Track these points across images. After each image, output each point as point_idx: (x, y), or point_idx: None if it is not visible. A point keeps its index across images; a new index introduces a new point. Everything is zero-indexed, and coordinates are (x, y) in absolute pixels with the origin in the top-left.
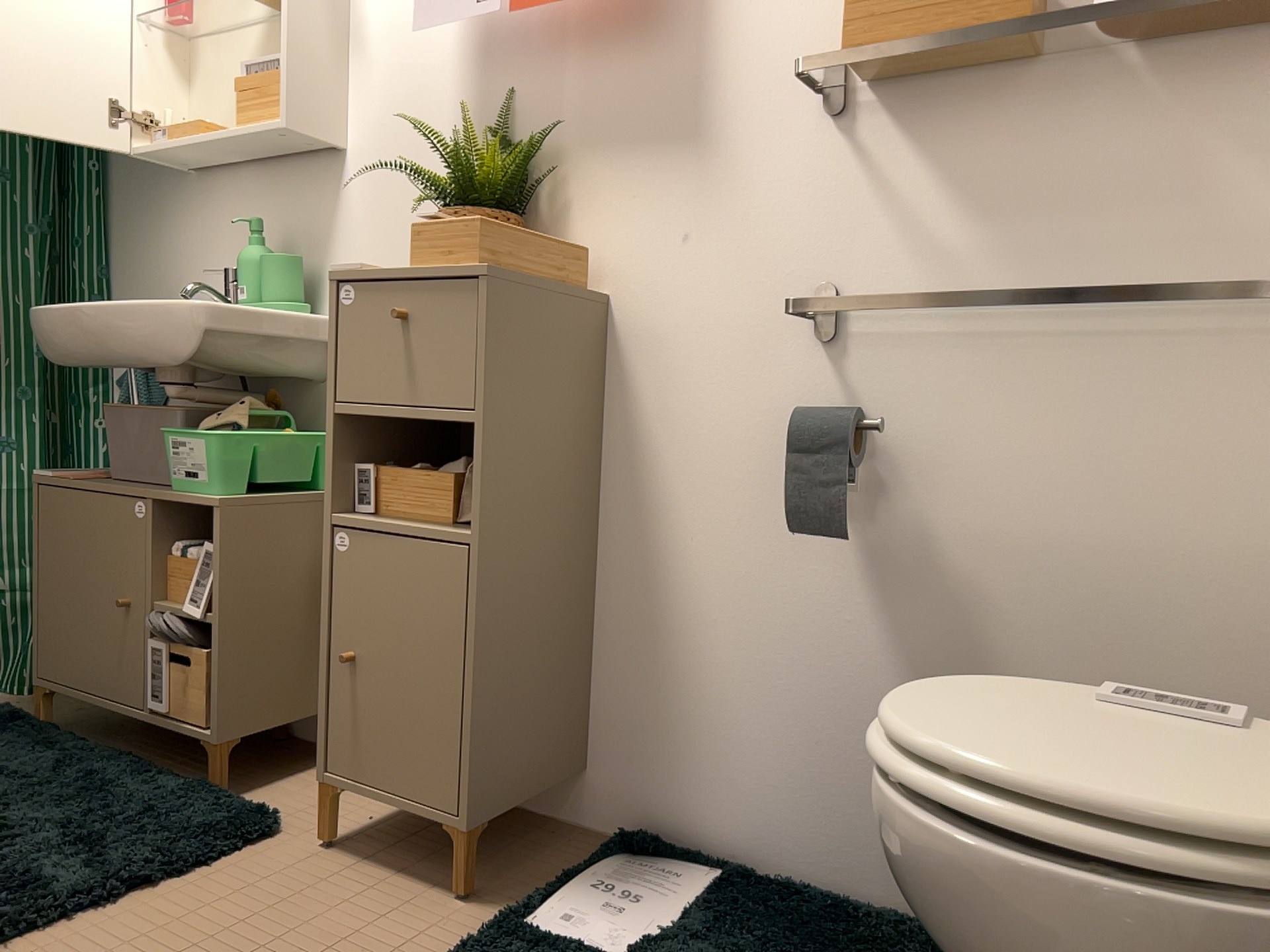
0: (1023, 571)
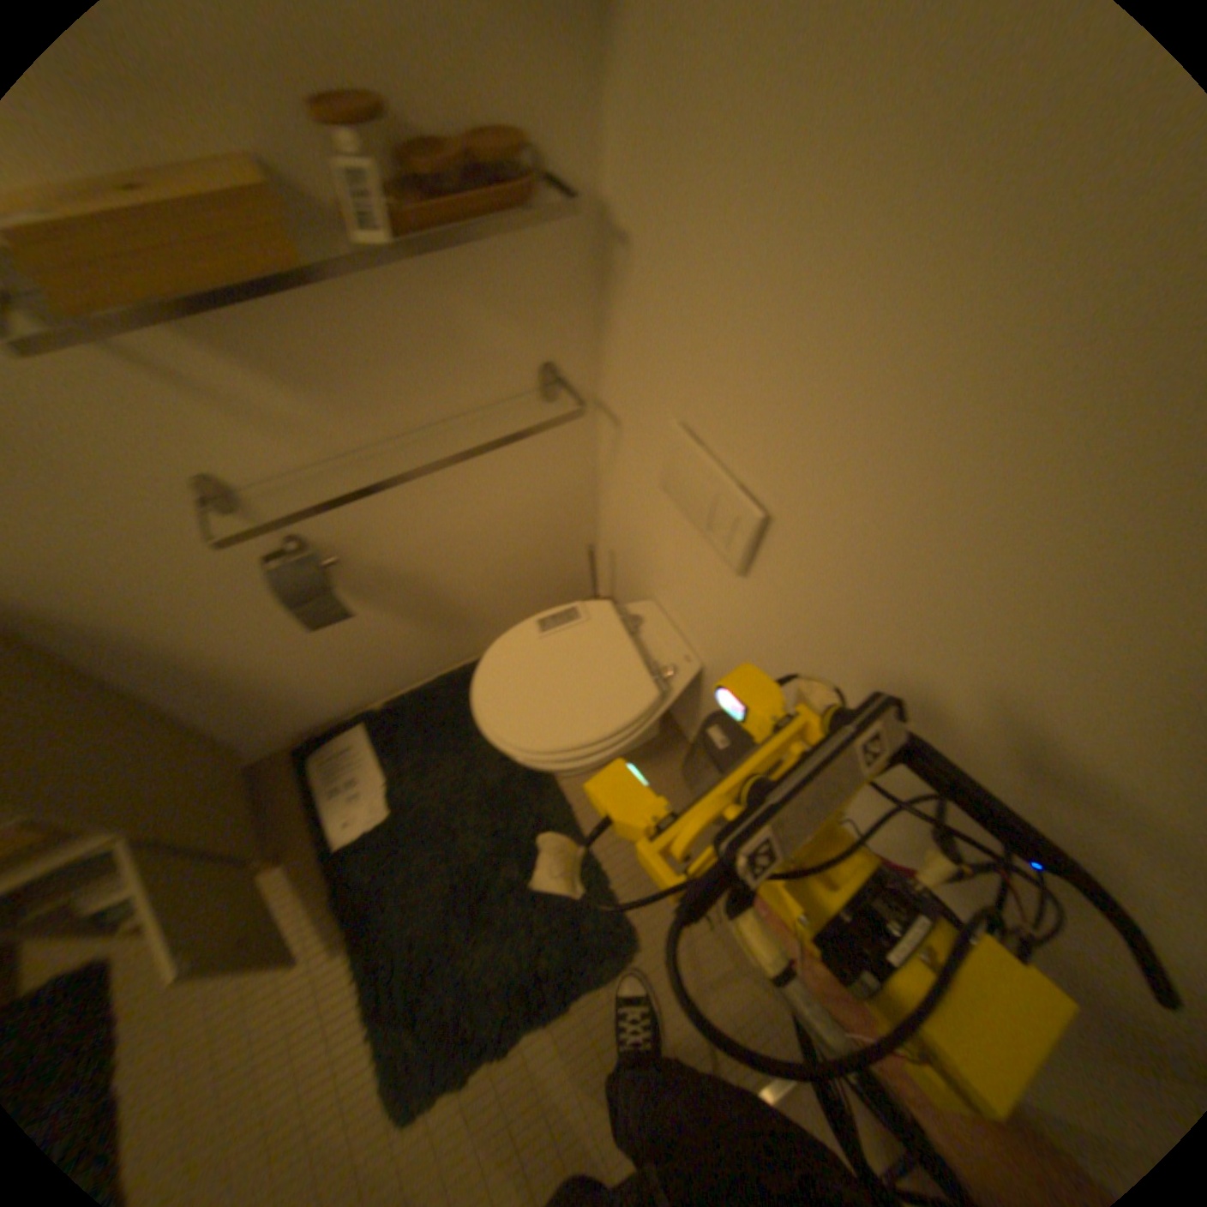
0: (437, 556)
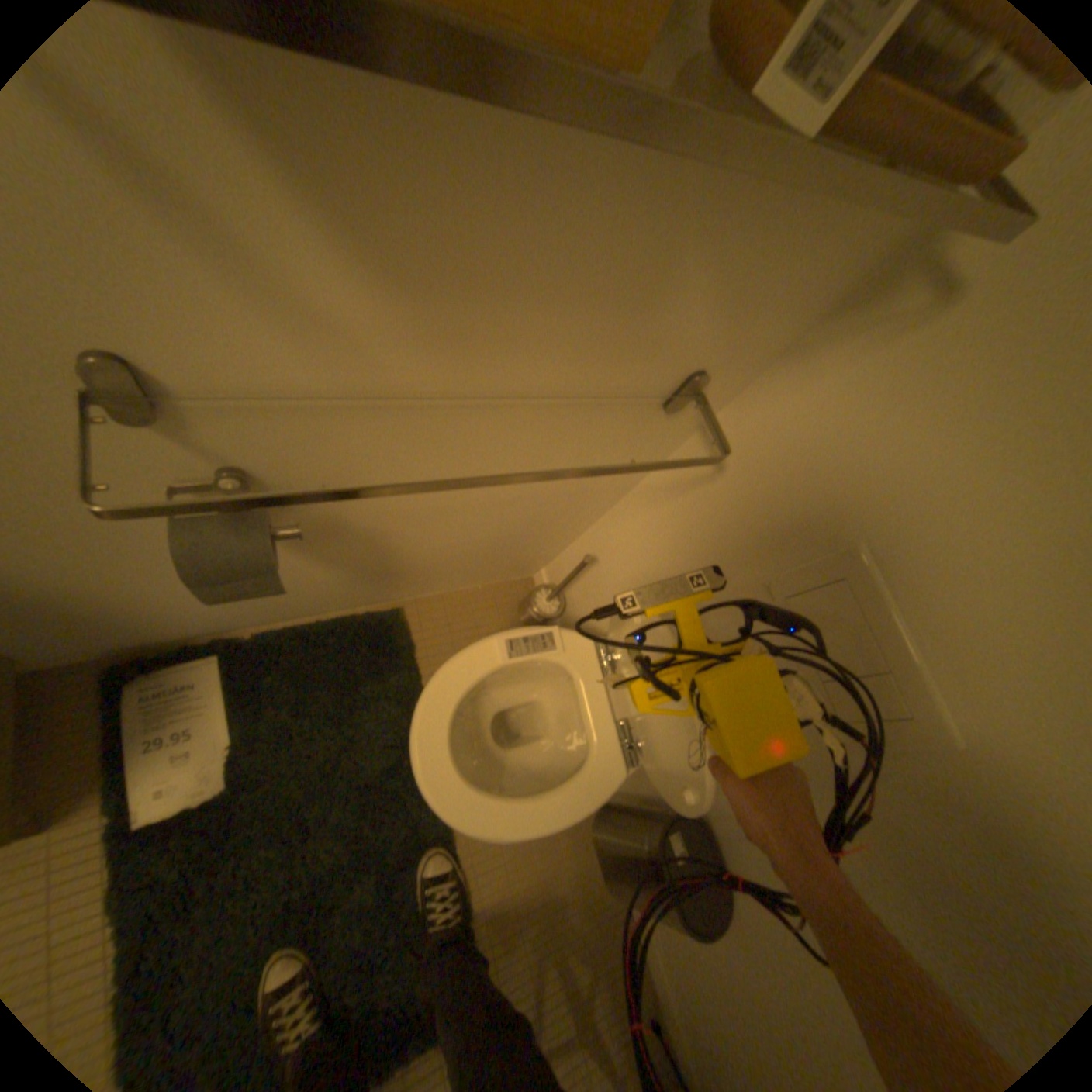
0: (423, 521)
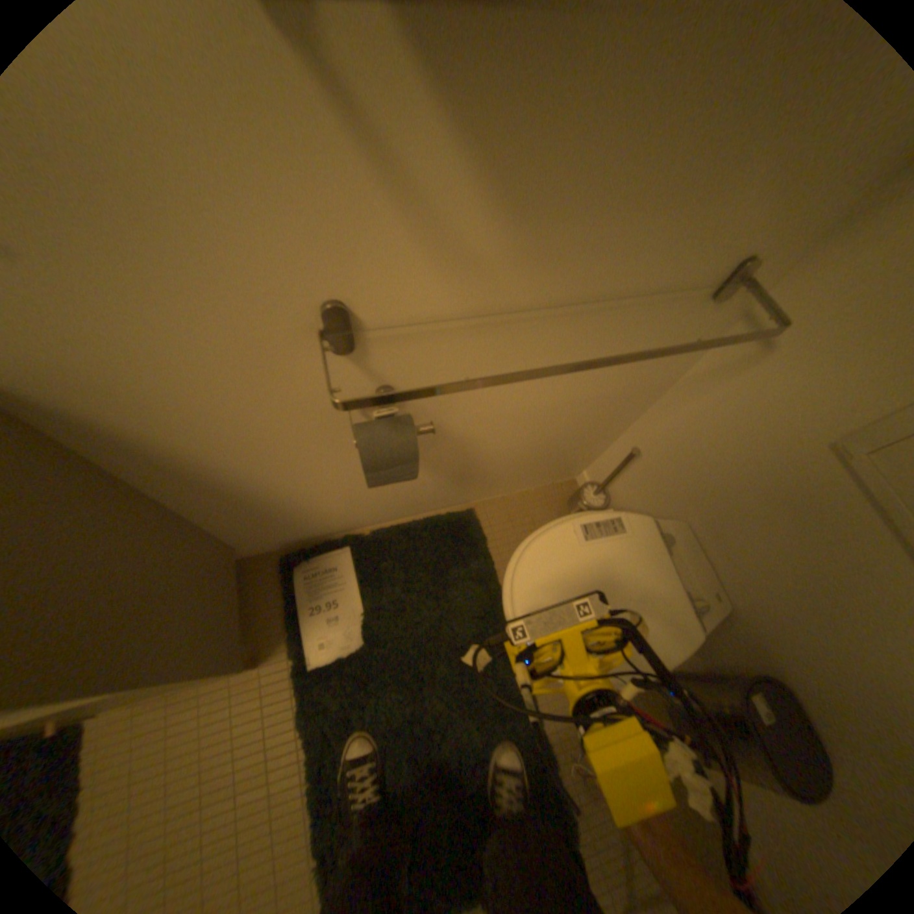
0: (501, 426)
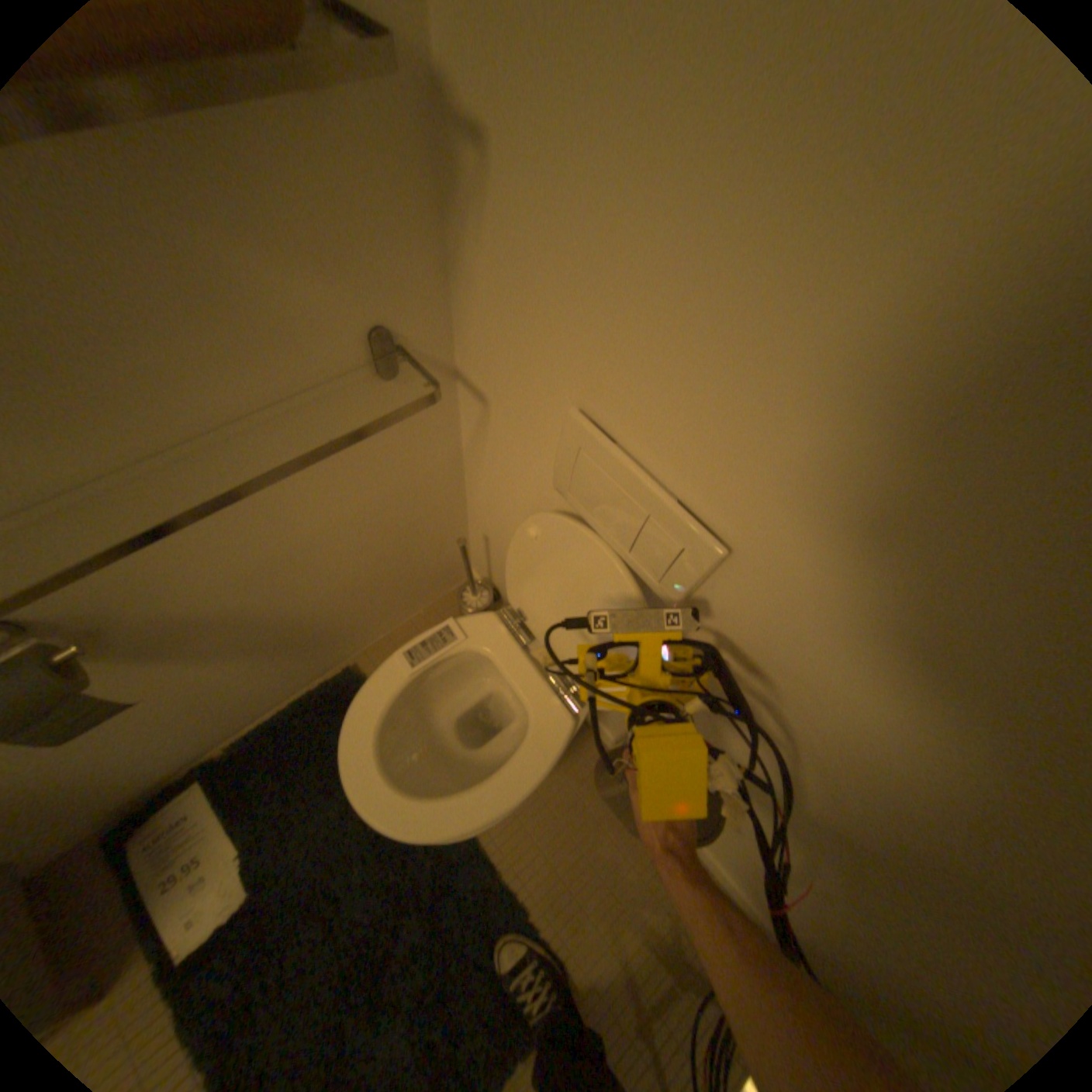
0: (263, 583)
